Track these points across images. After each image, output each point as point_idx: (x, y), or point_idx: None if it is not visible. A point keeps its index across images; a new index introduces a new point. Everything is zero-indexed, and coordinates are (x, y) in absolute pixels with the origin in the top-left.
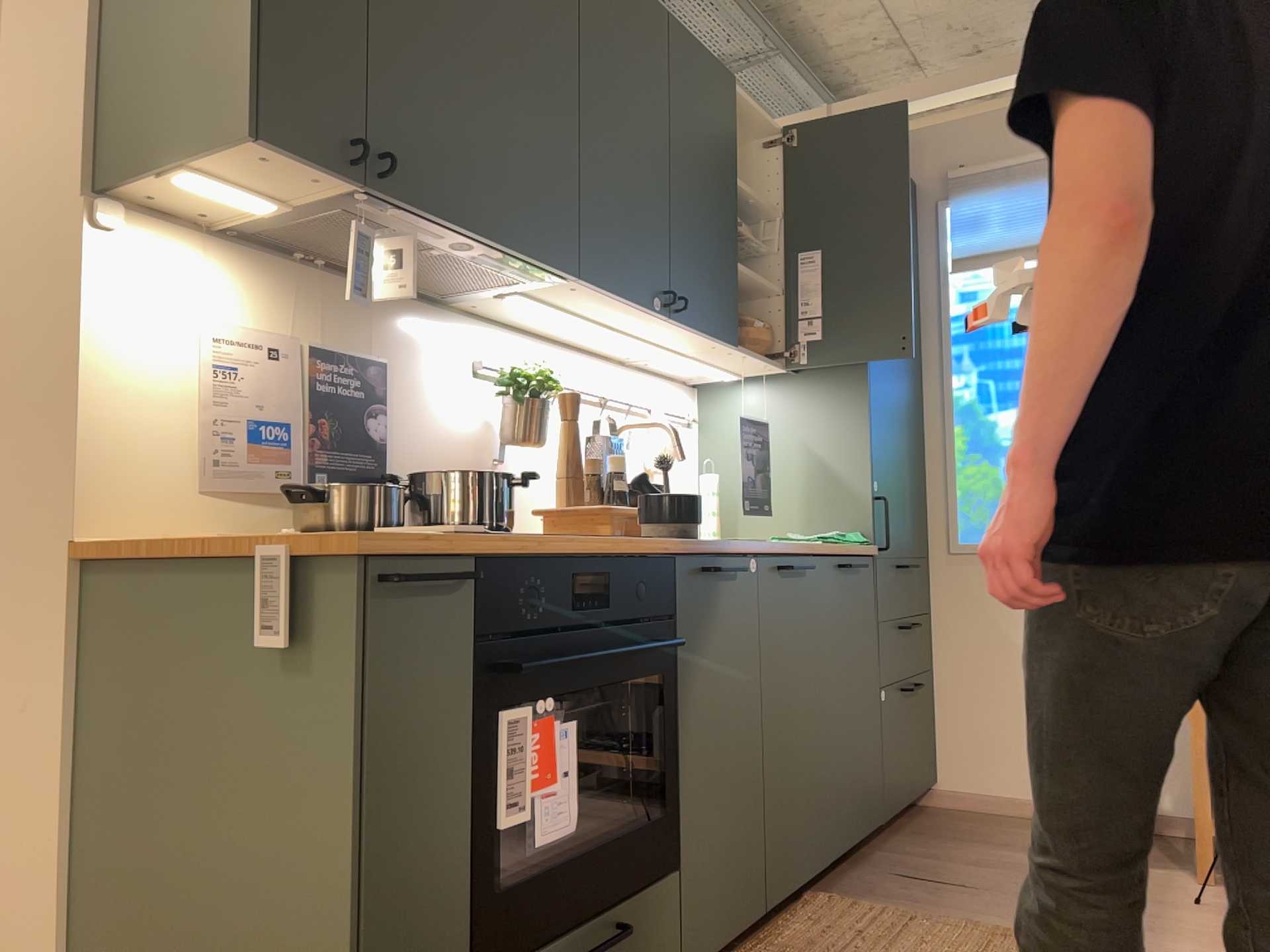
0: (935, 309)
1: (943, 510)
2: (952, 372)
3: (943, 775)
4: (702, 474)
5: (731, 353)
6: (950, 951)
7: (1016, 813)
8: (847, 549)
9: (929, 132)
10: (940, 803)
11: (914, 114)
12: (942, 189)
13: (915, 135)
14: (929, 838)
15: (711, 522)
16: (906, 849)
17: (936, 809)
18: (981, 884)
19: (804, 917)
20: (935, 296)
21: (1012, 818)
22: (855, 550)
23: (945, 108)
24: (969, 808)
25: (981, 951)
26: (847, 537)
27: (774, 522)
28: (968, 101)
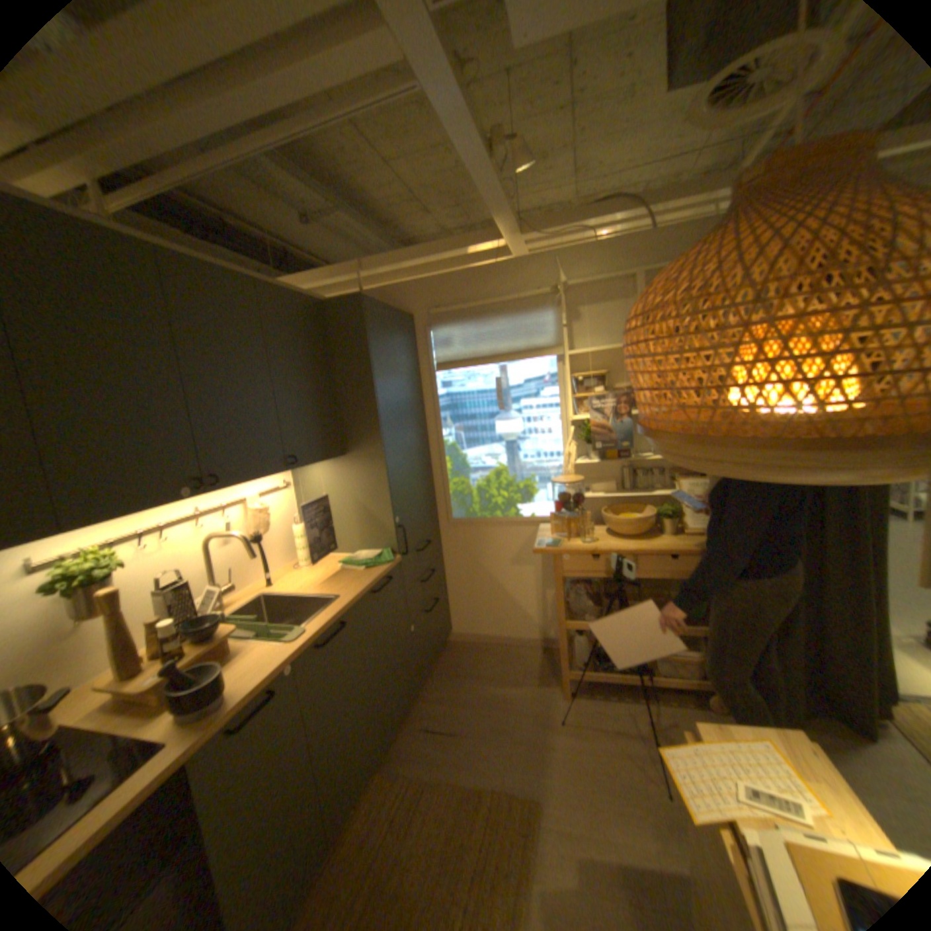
0: (431, 391)
1: (444, 501)
2: (442, 428)
3: (453, 628)
4: (294, 522)
5: (287, 469)
6: (436, 834)
7: (487, 644)
8: (377, 575)
9: (418, 282)
10: (453, 641)
11: (411, 267)
12: (428, 319)
13: (411, 284)
14: (444, 681)
15: (301, 554)
16: (431, 698)
17: (451, 645)
18: (463, 732)
19: (362, 811)
20: (430, 383)
21: (485, 648)
22: (383, 571)
23: (428, 264)
24: (466, 643)
25: (453, 828)
26: (380, 560)
27: (343, 542)
28: (440, 261)
